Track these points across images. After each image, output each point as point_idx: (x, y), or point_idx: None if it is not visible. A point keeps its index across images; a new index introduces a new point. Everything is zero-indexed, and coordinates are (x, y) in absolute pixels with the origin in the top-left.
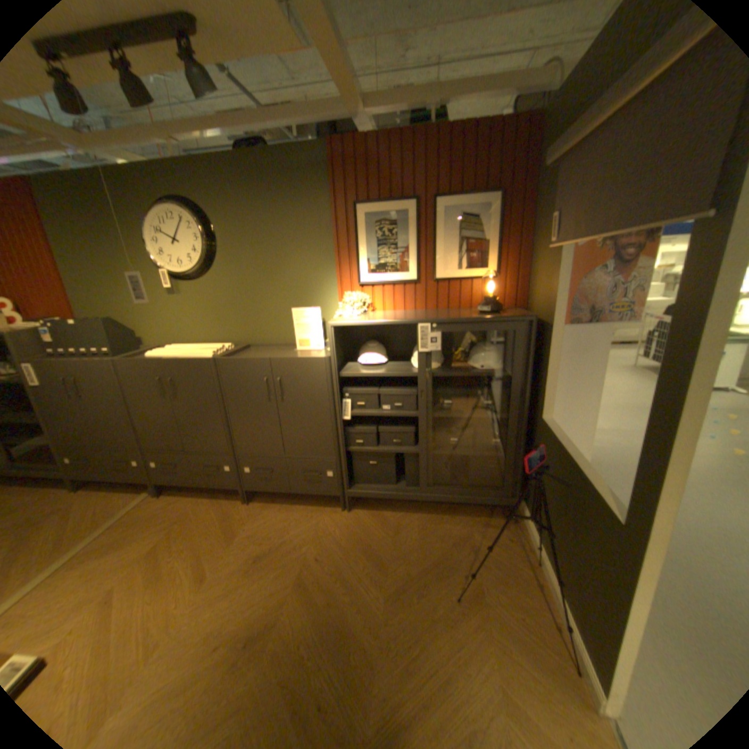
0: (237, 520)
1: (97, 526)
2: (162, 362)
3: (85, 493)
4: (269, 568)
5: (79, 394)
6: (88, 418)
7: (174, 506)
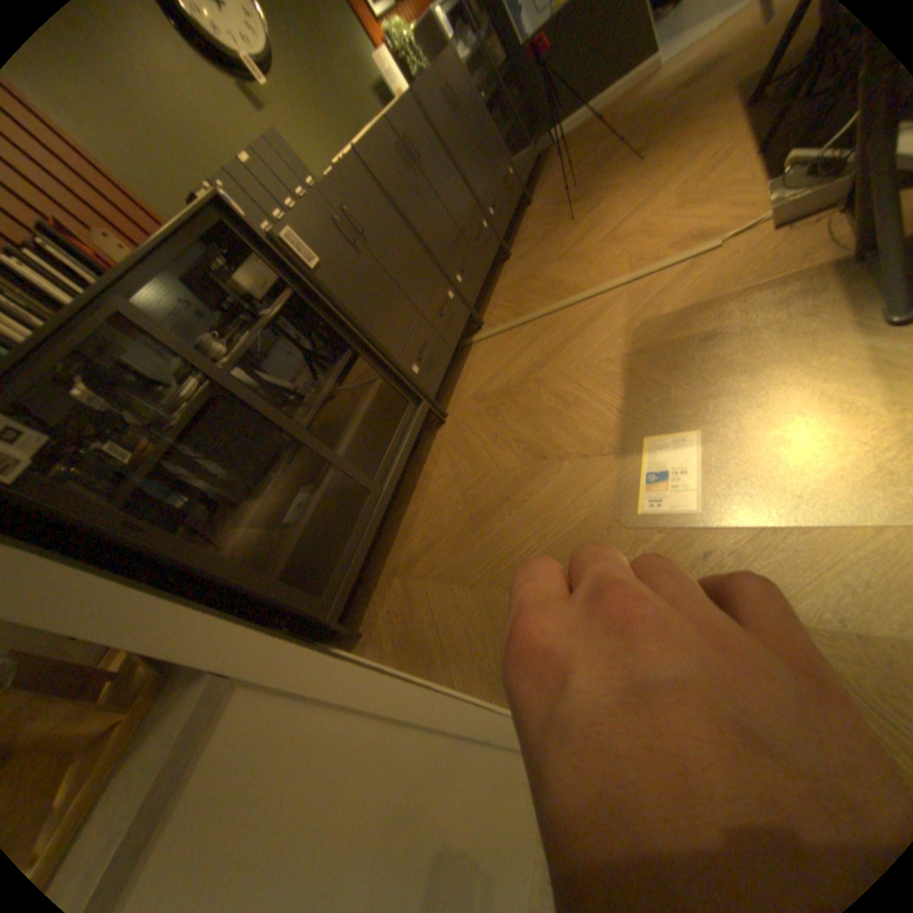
0: (529, 243)
1: (519, 327)
2: (387, 116)
3: (455, 400)
4: (583, 188)
5: (363, 233)
6: (390, 267)
7: (500, 298)
